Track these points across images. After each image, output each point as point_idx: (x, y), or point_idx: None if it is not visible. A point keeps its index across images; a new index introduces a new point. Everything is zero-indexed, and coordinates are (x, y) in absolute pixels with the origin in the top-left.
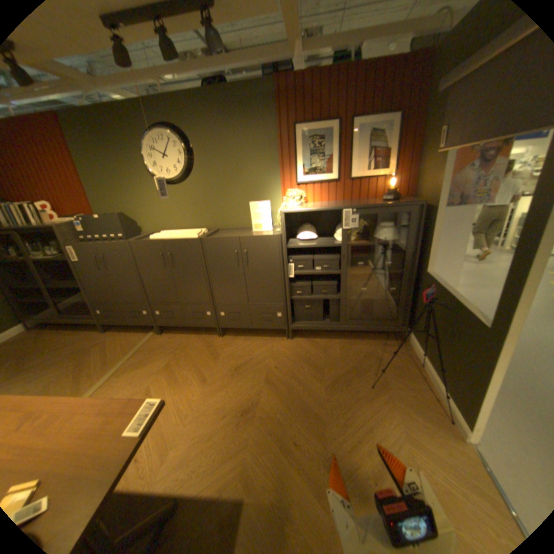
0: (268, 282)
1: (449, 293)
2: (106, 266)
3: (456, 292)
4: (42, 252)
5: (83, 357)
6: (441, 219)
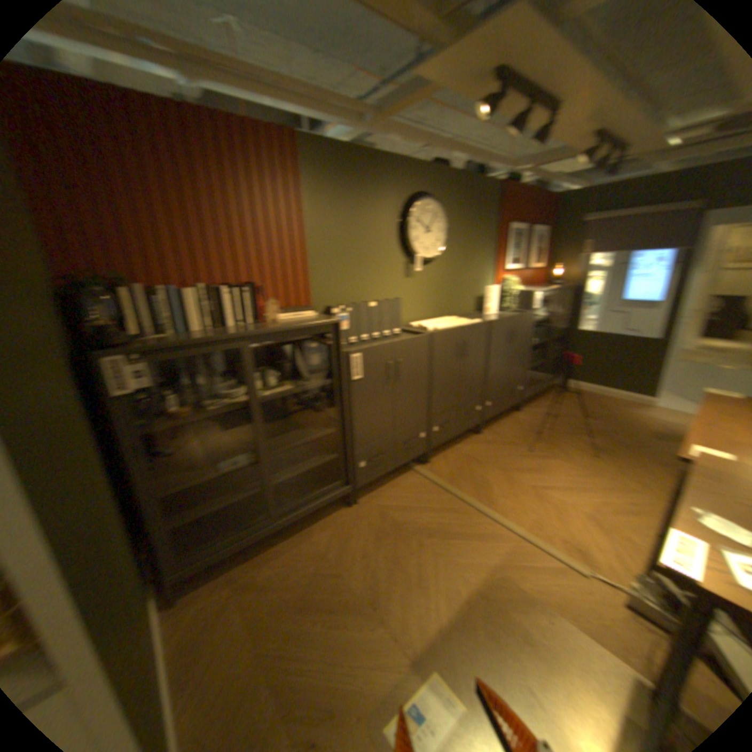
0: (519, 357)
1: (613, 334)
2: (397, 377)
3: (615, 333)
4: (236, 389)
5: (405, 529)
6: (586, 294)
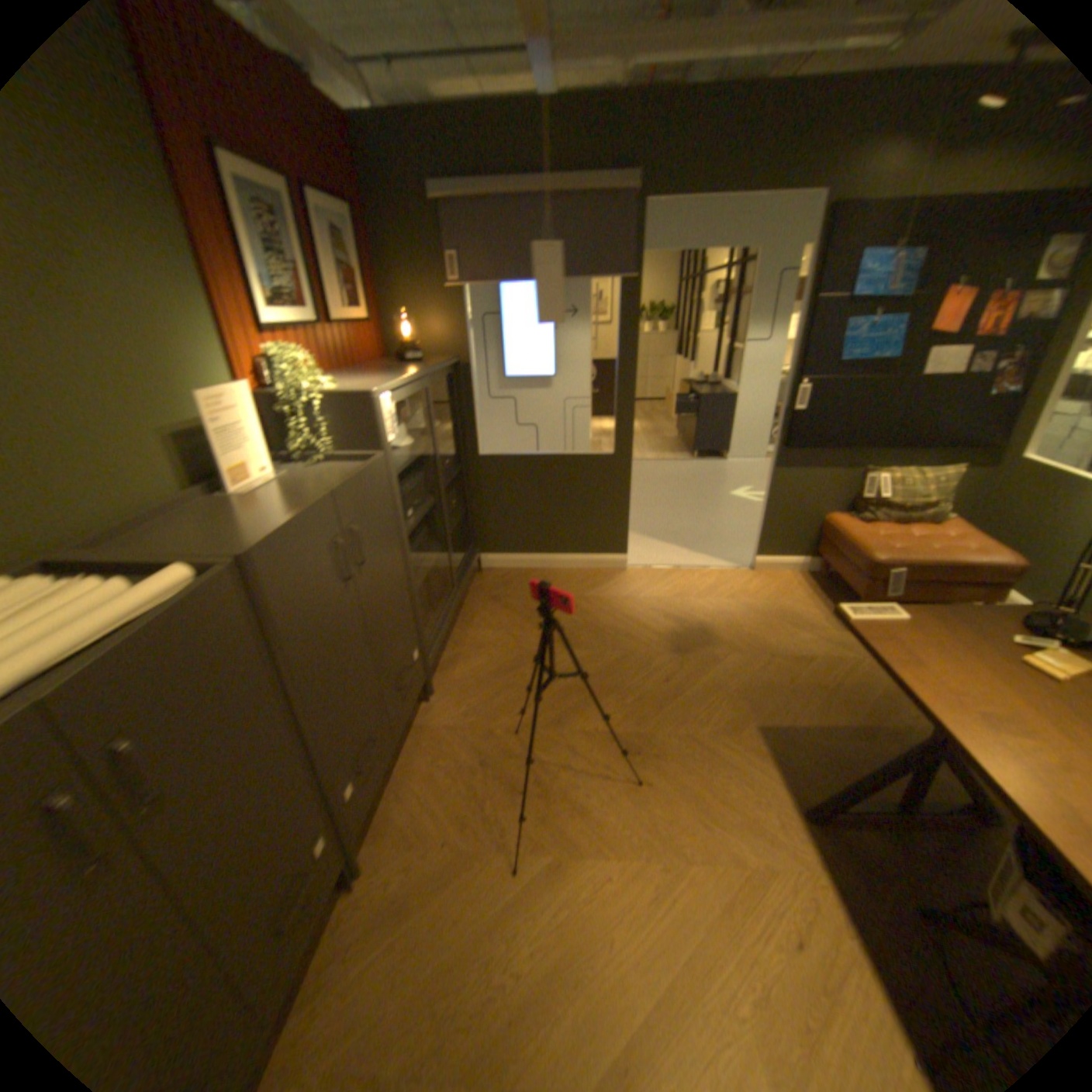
0: (393, 586)
1: (541, 455)
2: None
3: (543, 452)
4: None
5: None
6: (475, 379)
